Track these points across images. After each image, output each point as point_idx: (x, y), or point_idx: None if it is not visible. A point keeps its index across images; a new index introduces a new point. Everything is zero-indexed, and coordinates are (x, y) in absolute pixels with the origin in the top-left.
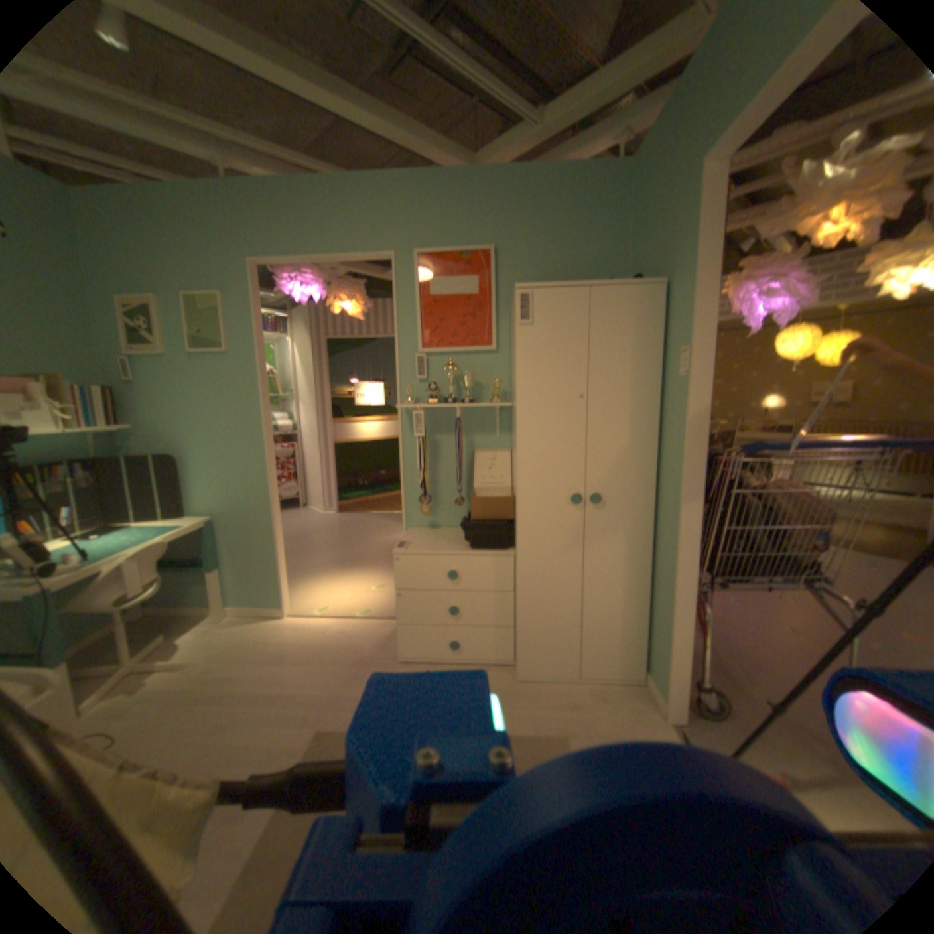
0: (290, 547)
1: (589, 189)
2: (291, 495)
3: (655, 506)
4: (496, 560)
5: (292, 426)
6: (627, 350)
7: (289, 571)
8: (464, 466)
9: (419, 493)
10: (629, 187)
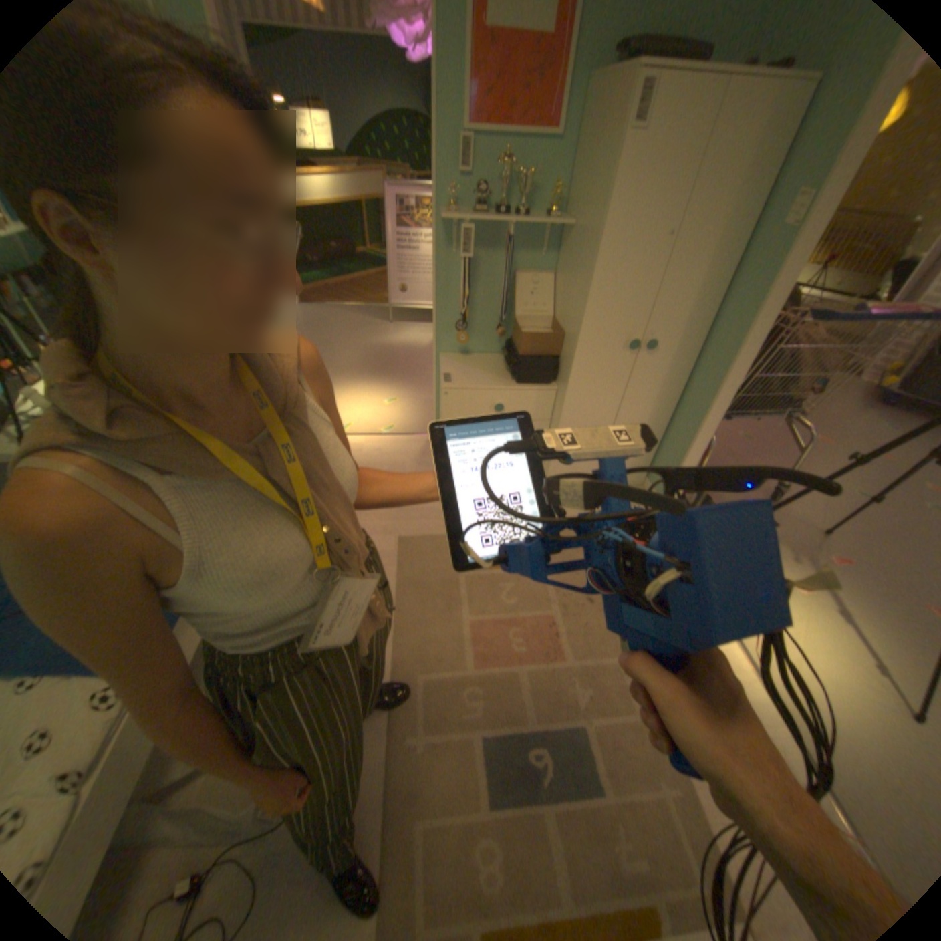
0: None
1: None
2: None
3: (701, 350)
4: (541, 393)
5: None
6: (739, 177)
7: None
8: (504, 287)
9: (453, 316)
10: None
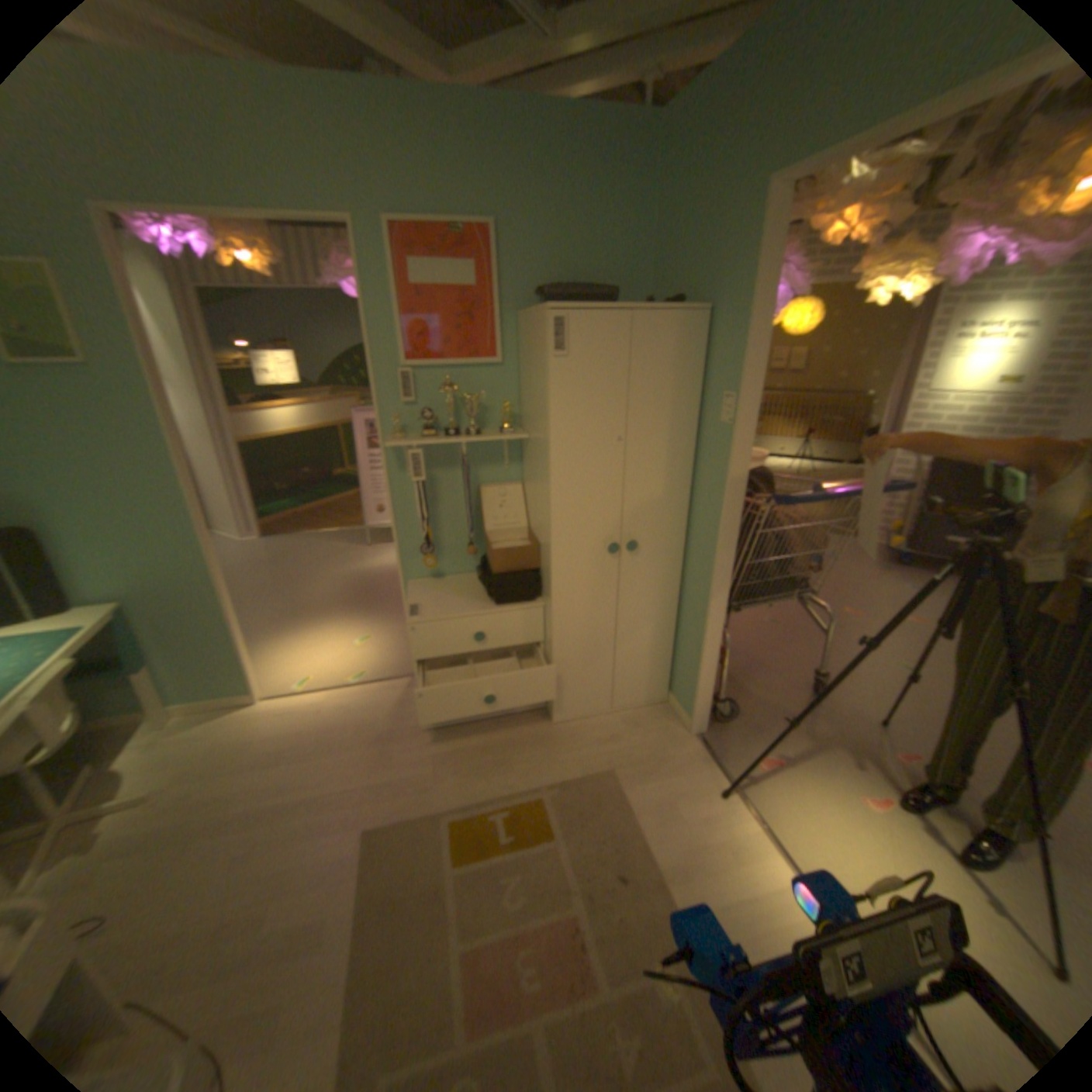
0: None
1: (610, 149)
2: None
3: (684, 544)
4: (525, 613)
5: None
6: (667, 387)
7: None
8: (469, 504)
9: (416, 540)
10: (656, 153)
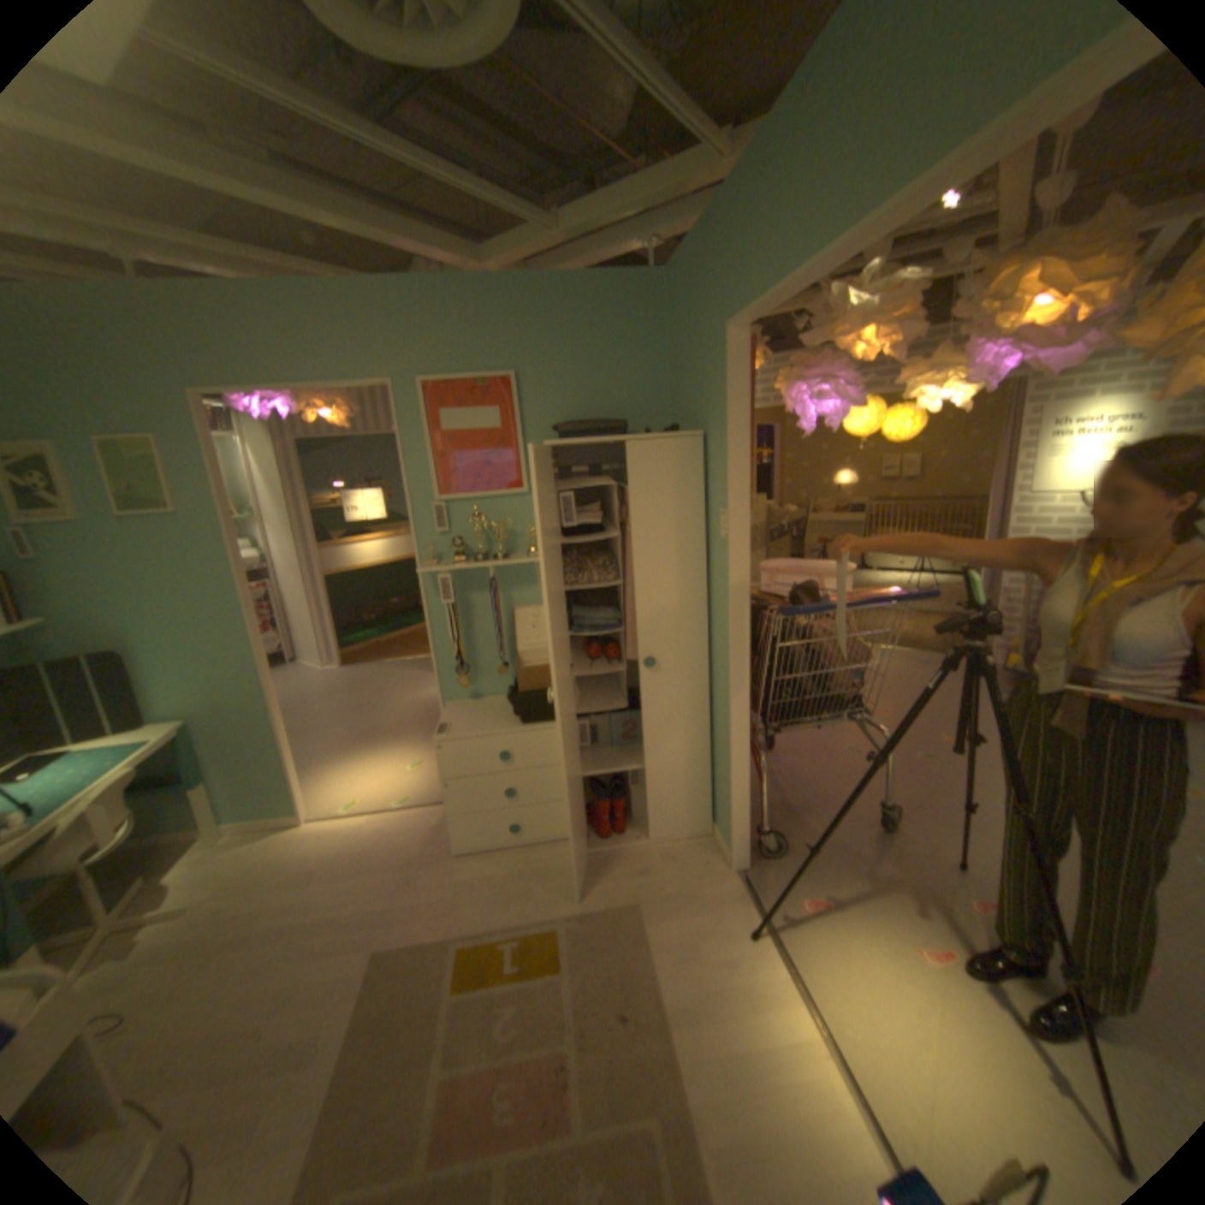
0: (288, 725)
1: (619, 305)
2: (273, 650)
3: (710, 660)
4: (552, 733)
5: (260, 558)
6: (670, 508)
7: (294, 760)
8: (505, 625)
9: (456, 661)
10: (663, 303)
